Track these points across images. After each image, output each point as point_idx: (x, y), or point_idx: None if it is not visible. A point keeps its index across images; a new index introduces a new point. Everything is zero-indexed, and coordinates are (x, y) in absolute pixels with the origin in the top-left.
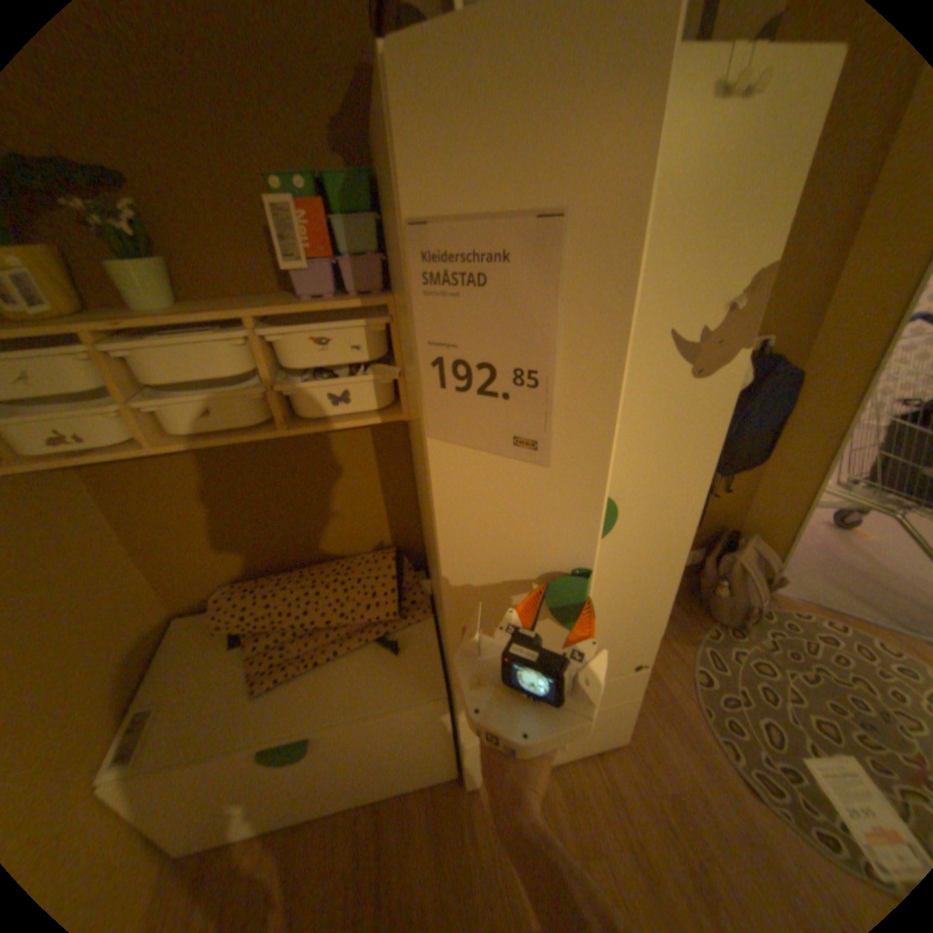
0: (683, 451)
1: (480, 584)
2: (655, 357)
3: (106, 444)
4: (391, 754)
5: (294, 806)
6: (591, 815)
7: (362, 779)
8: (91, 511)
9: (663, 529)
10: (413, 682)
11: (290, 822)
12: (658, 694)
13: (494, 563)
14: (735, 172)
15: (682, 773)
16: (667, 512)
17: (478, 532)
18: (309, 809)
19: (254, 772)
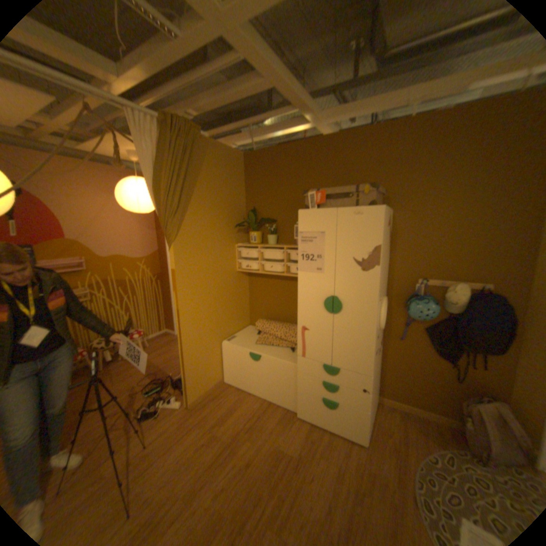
0: (363, 293)
1: (306, 317)
2: (349, 263)
3: (254, 270)
4: (279, 381)
5: (252, 384)
6: (334, 452)
7: (270, 386)
8: (247, 287)
9: (362, 320)
10: (292, 359)
11: (249, 391)
12: (401, 449)
13: (310, 311)
14: (362, 227)
15: (385, 472)
16: (362, 314)
17: (306, 300)
18: (255, 389)
19: (248, 361)
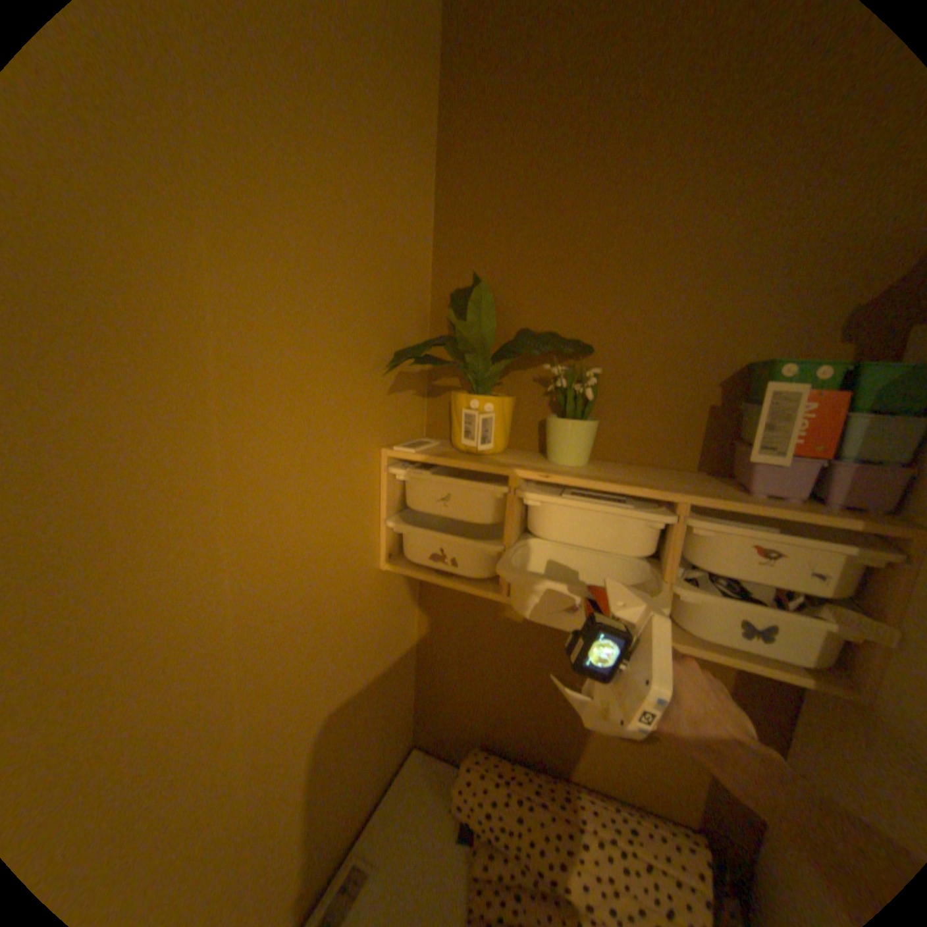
0: None
1: None
2: None
3: (474, 575)
4: None
5: None
6: None
7: None
8: (415, 612)
9: None
10: None
11: None
12: None
13: None
14: None
15: None
16: None
17: None
18: None
19: None
